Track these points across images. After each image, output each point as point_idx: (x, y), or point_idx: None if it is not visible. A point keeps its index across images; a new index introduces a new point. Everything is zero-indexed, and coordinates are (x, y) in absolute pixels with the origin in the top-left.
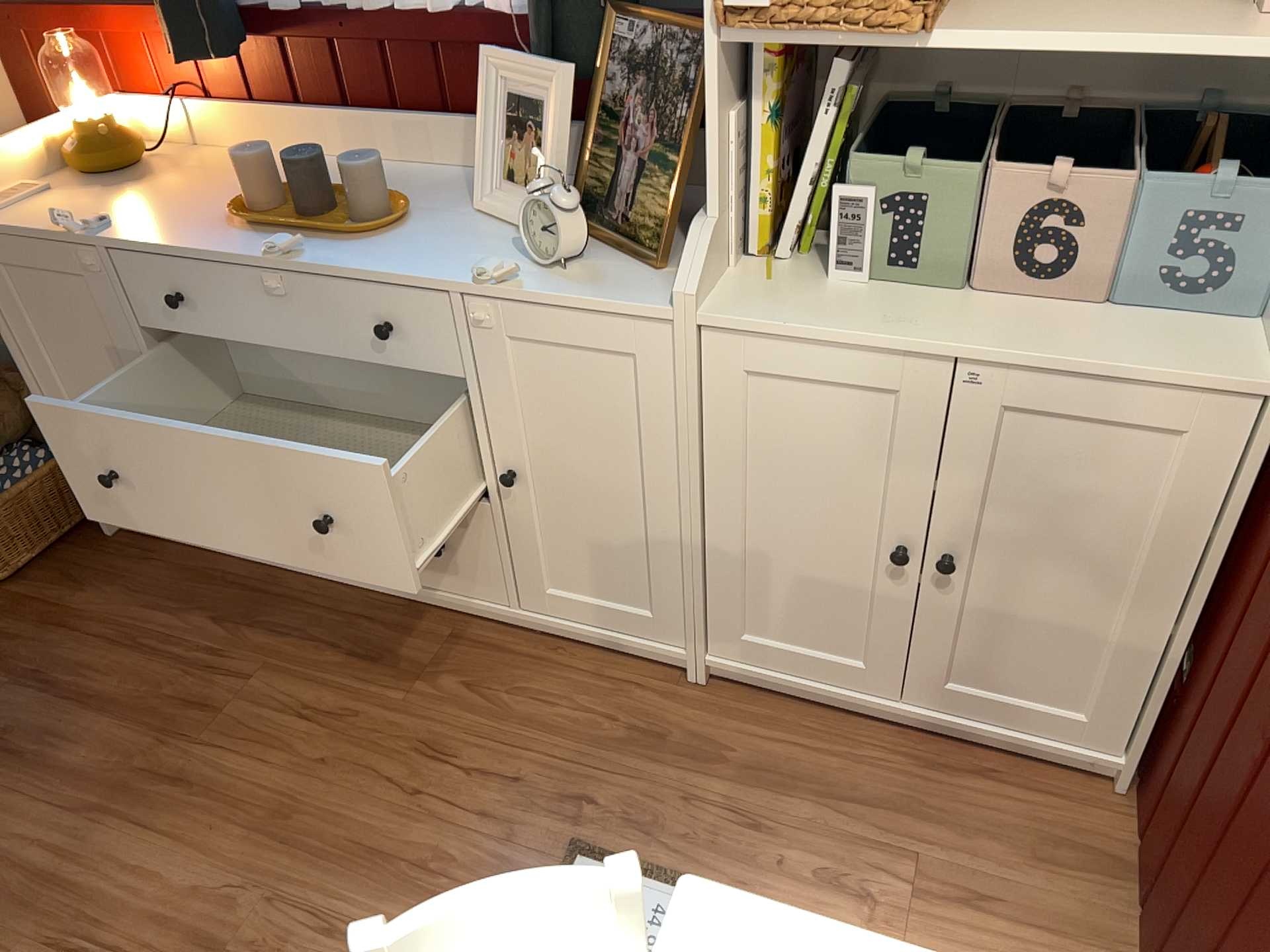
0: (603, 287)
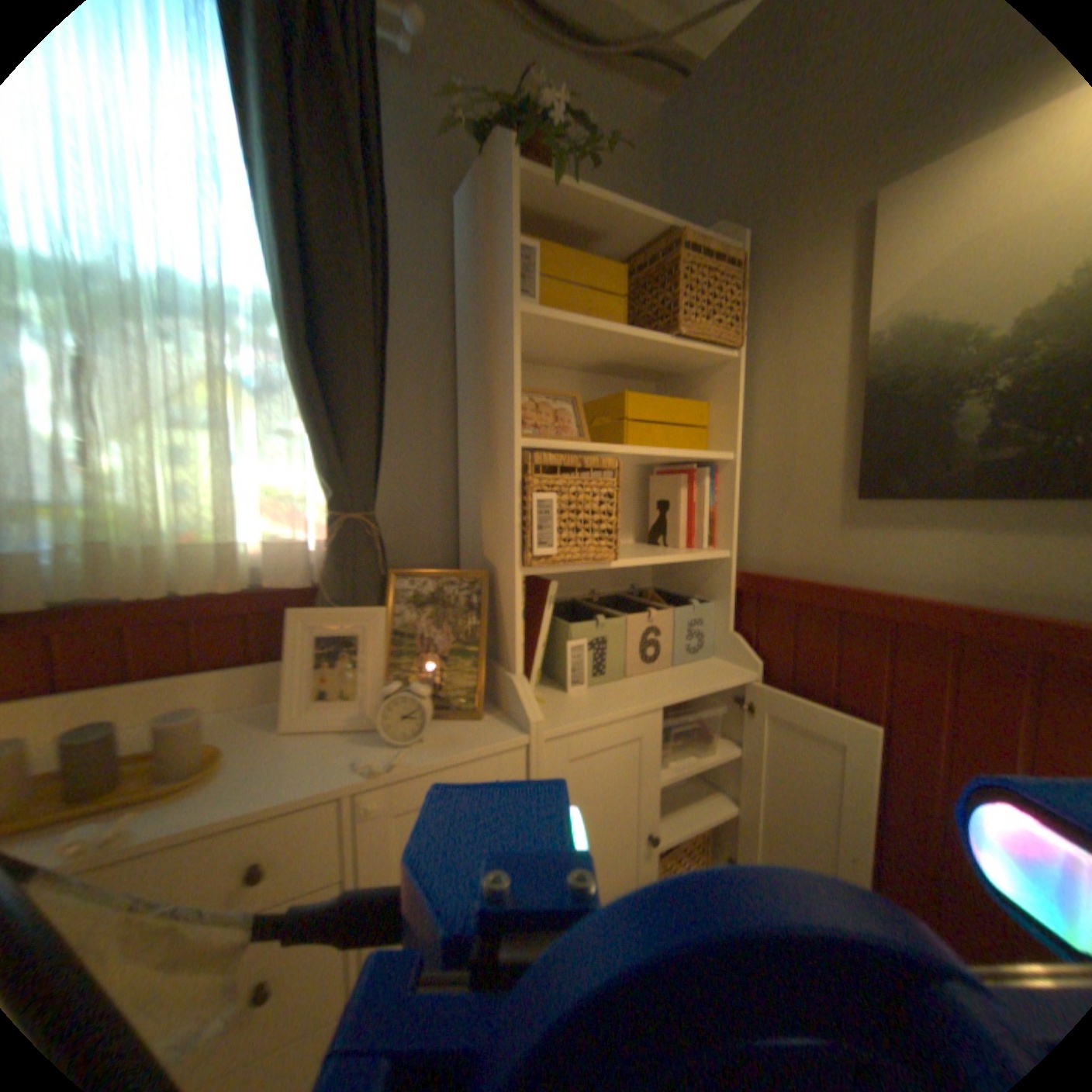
0: (460, 739)
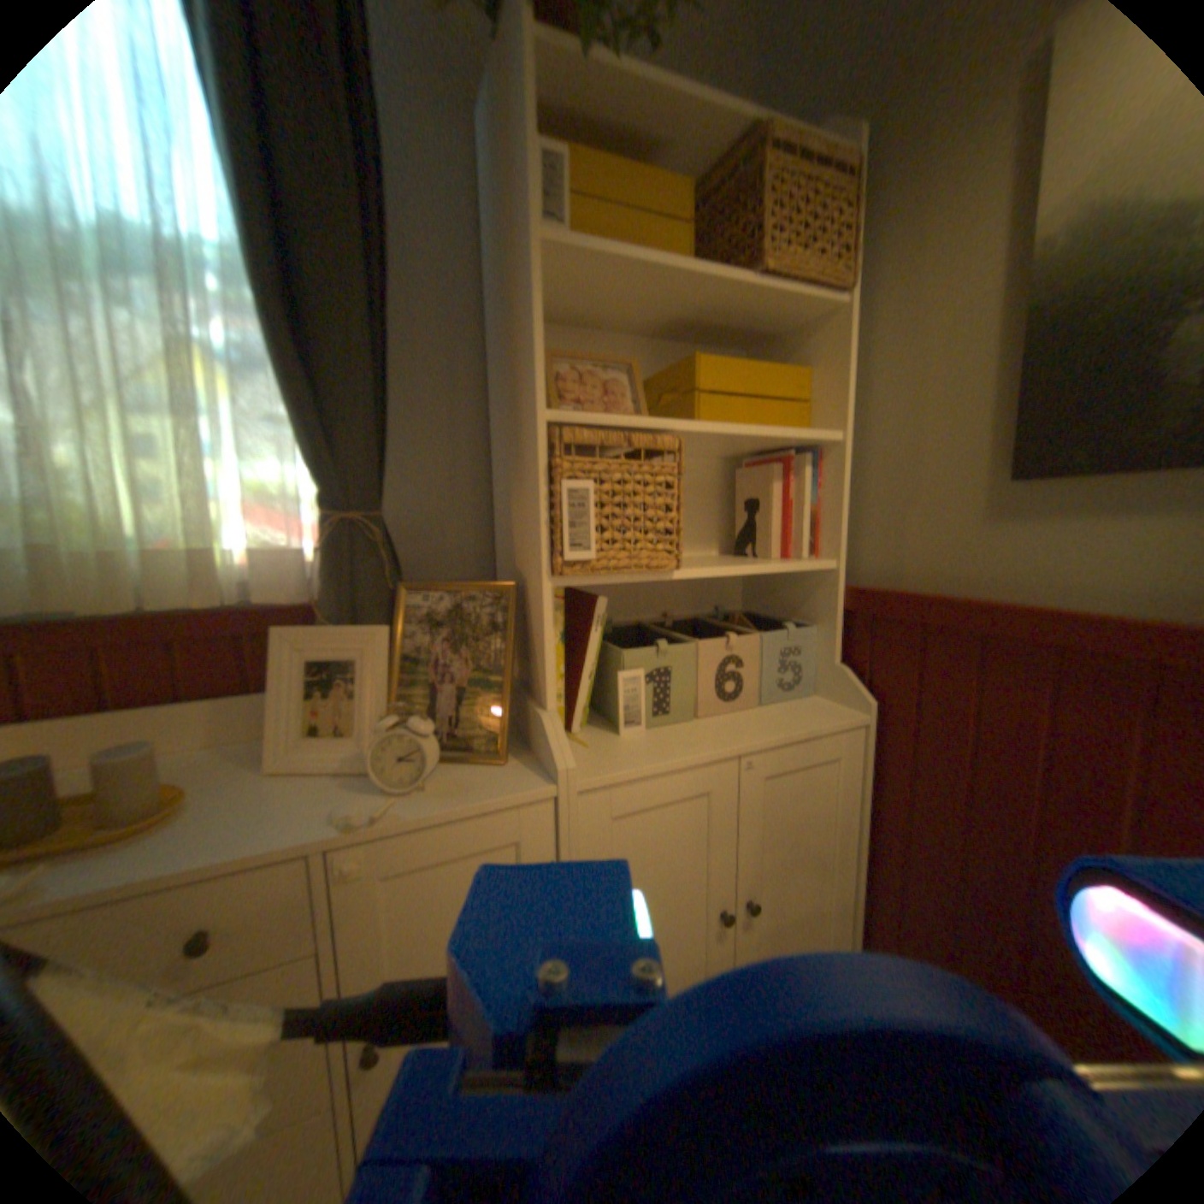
0: (475, 787)
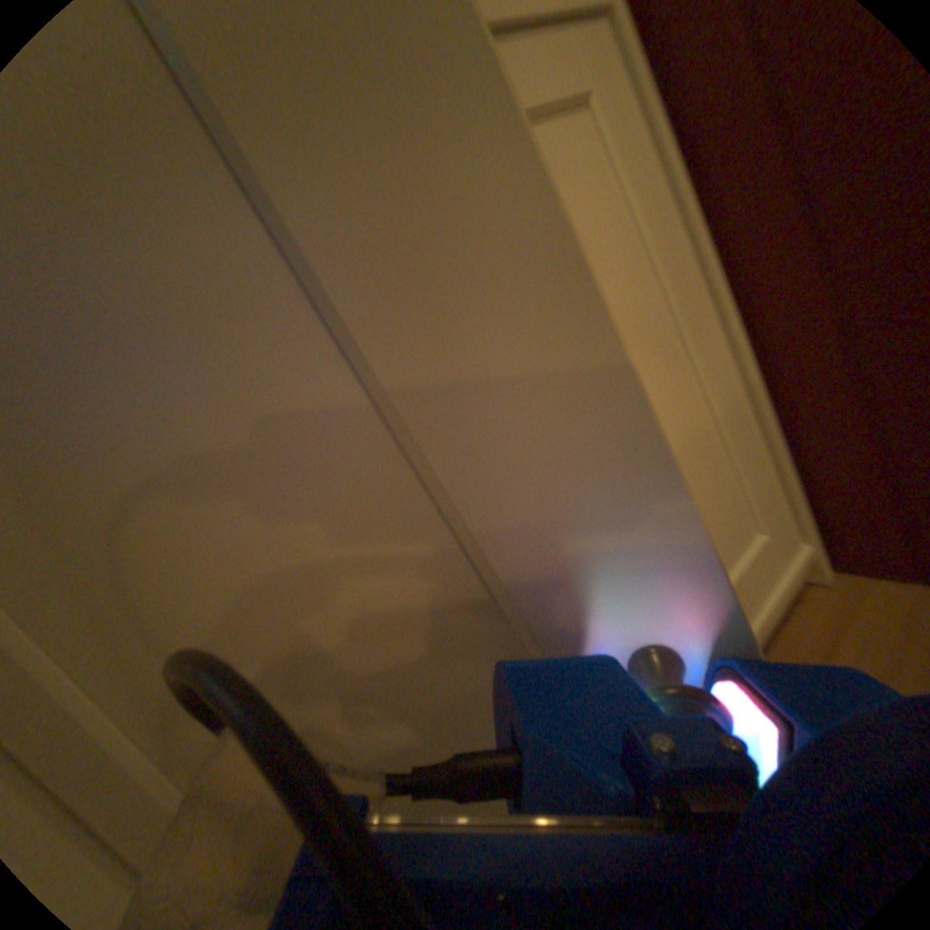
0: None
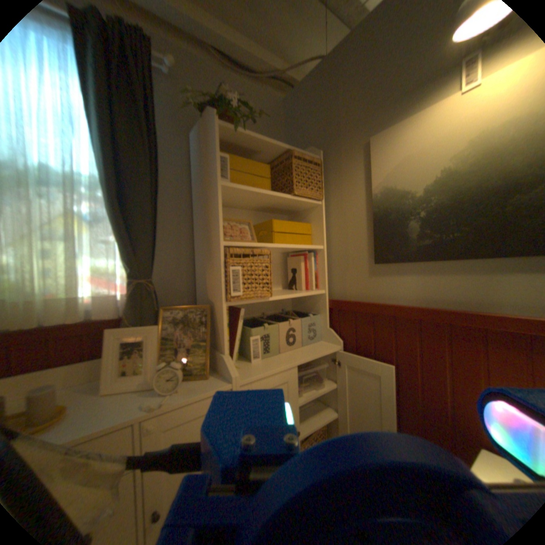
0: (198, 389)
